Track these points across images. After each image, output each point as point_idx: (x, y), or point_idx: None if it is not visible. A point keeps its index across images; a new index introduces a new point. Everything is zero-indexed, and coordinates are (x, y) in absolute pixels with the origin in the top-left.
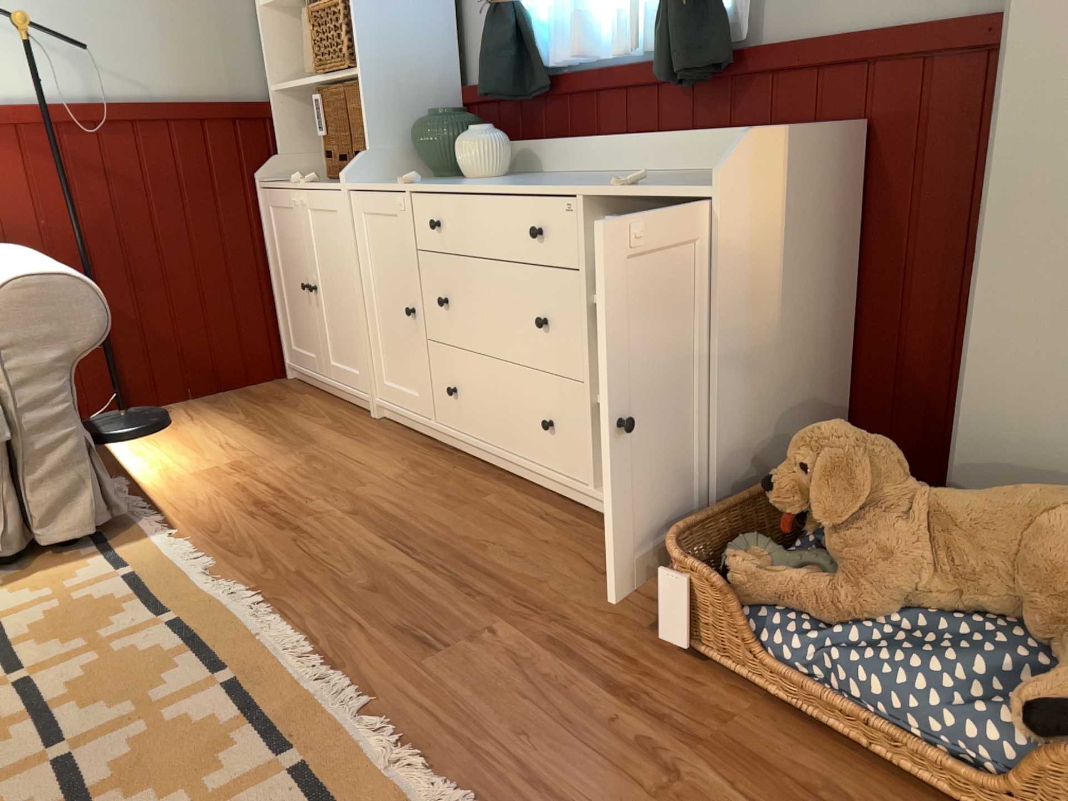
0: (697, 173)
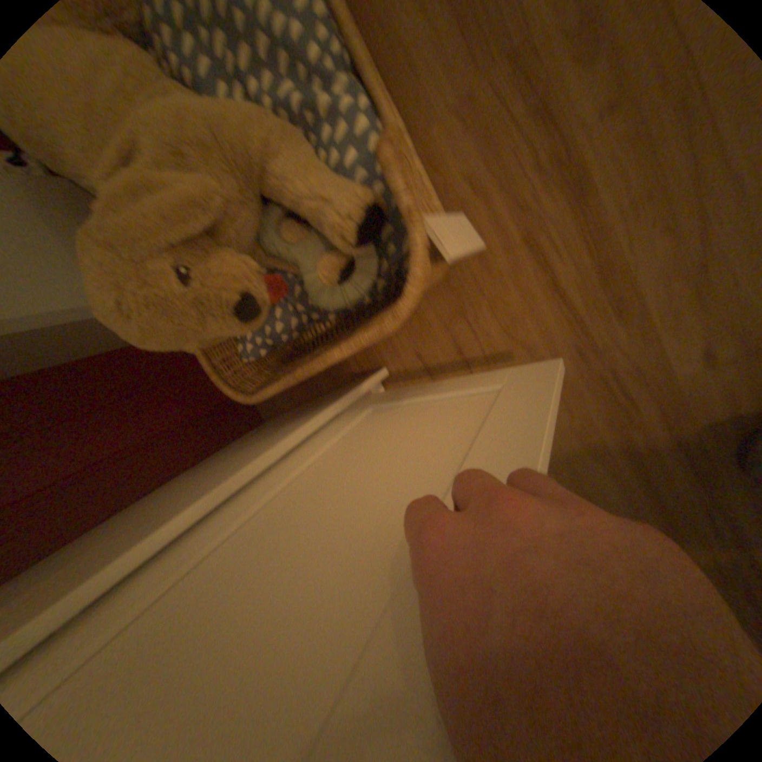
0: None
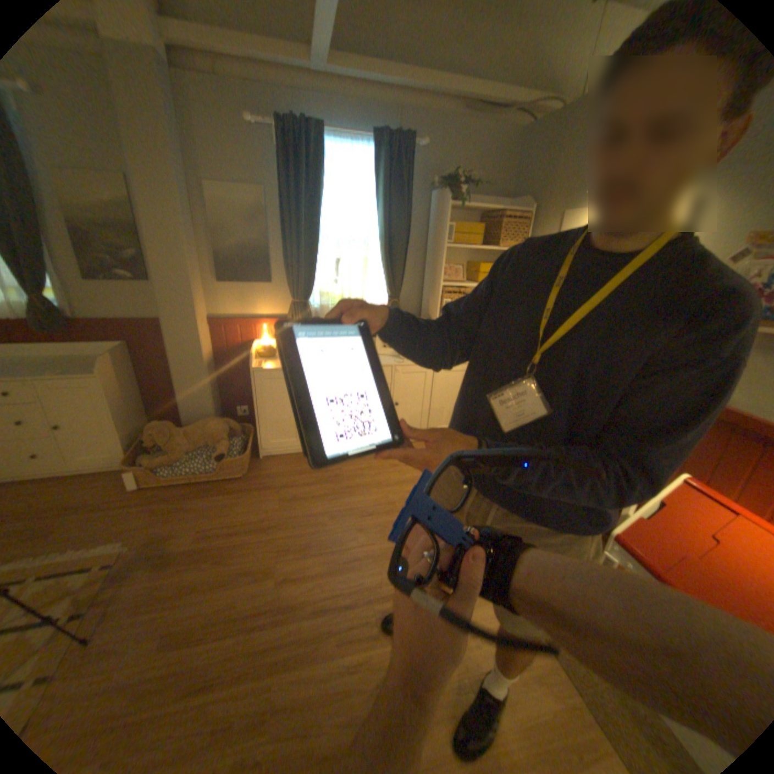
0: (64, 358)
